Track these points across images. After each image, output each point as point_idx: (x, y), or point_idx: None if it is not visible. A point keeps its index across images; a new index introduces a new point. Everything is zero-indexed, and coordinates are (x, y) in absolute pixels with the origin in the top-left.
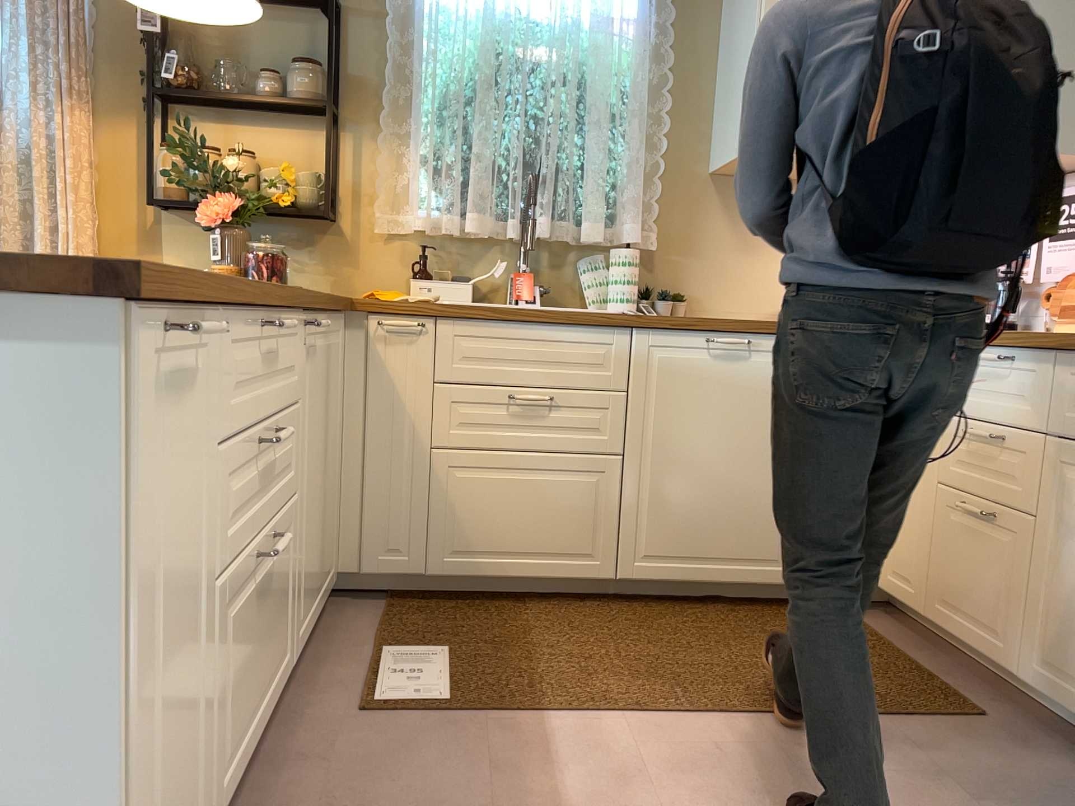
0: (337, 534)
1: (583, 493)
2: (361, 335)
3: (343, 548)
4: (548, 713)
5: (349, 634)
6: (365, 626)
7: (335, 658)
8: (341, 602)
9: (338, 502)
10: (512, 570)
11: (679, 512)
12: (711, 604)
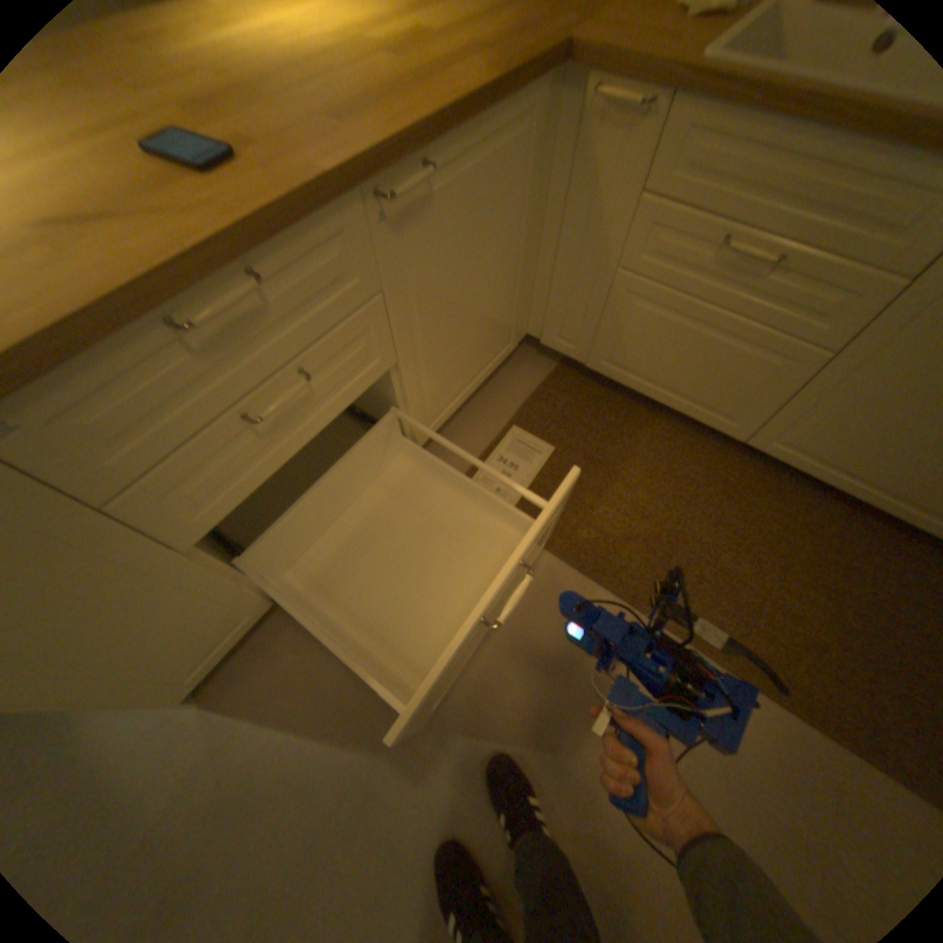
0: (527, 312)
1: (758, 369)
2: (581, 103)
3: (533, 320)
4: (569, 563)
5: (508, 396)
6: (524, 391)
7: (481, 421)
8: (528, 353)
9: (530, 288)
10: (655, 395)
11: (862, 432)
12: (834, 497)
